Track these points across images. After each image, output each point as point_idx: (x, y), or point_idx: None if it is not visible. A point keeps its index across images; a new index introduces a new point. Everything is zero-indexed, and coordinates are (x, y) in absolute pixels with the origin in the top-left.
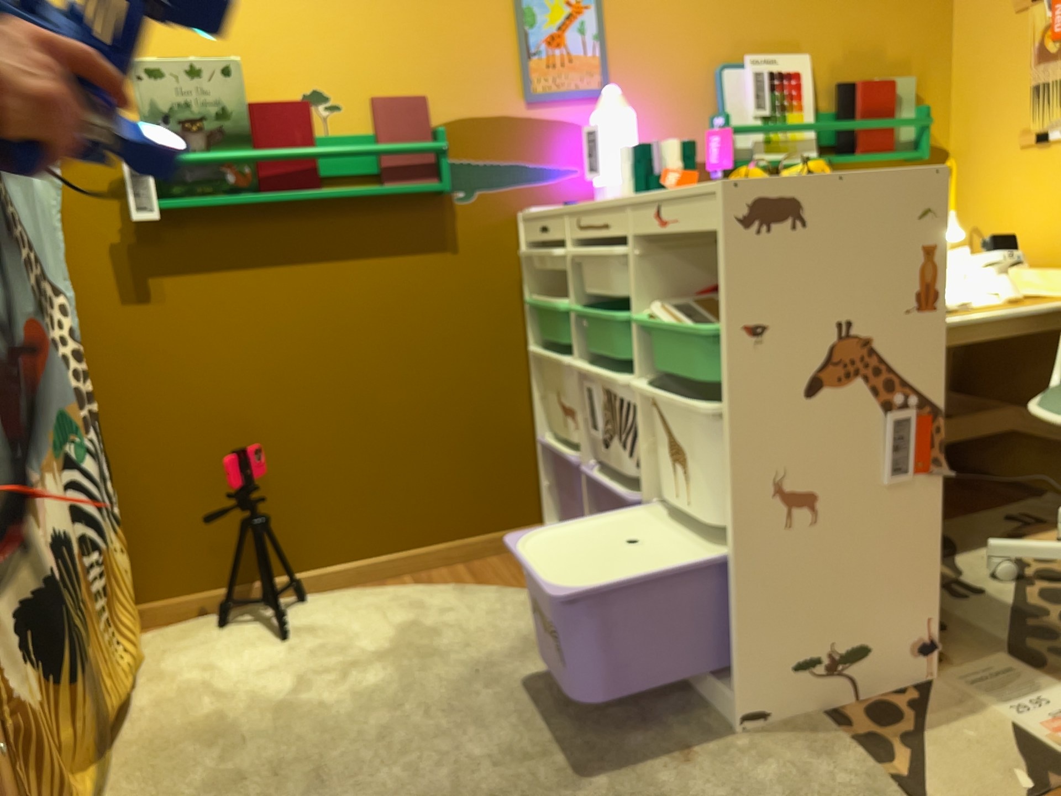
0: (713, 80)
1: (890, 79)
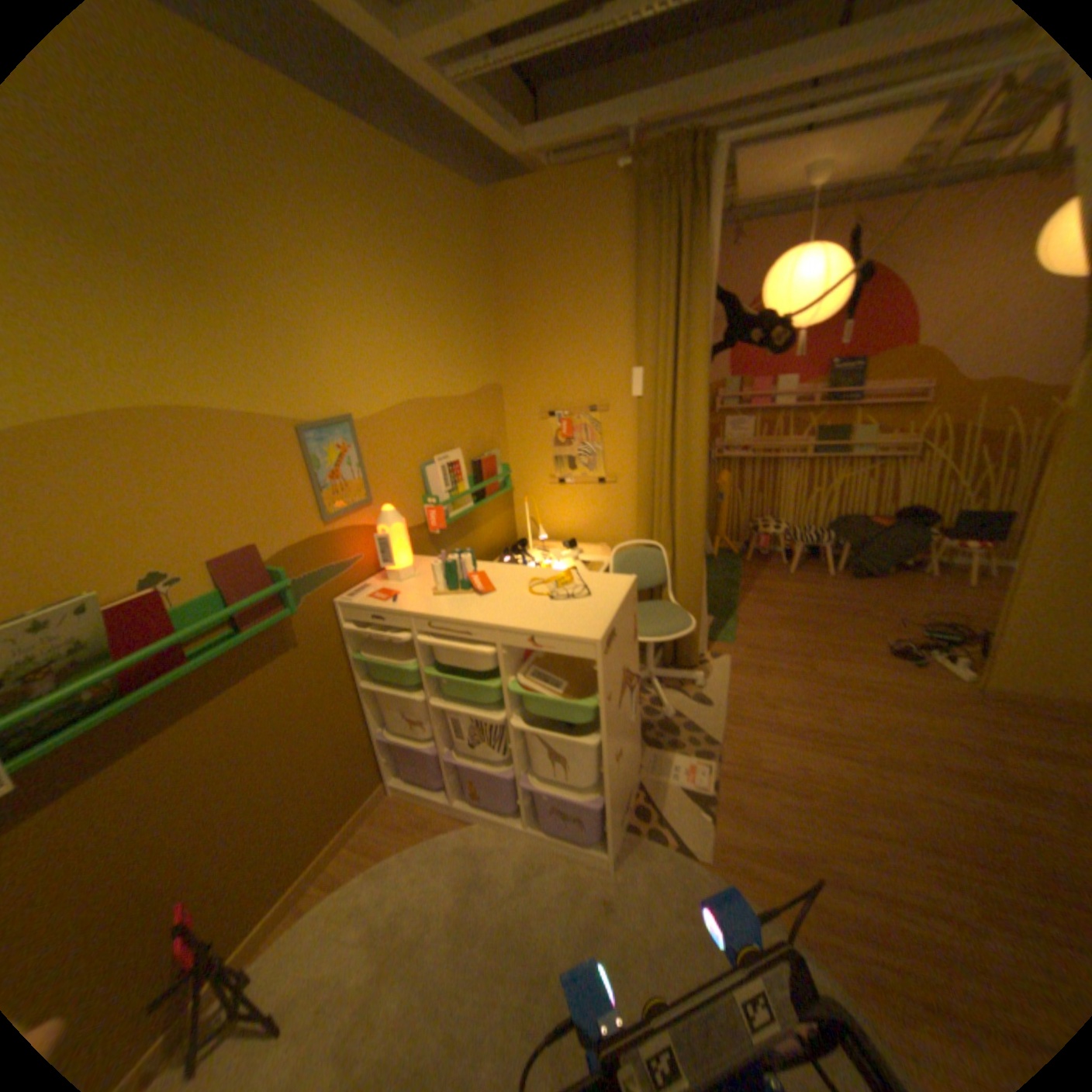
0: (420, 474)
1: (492, 454)
